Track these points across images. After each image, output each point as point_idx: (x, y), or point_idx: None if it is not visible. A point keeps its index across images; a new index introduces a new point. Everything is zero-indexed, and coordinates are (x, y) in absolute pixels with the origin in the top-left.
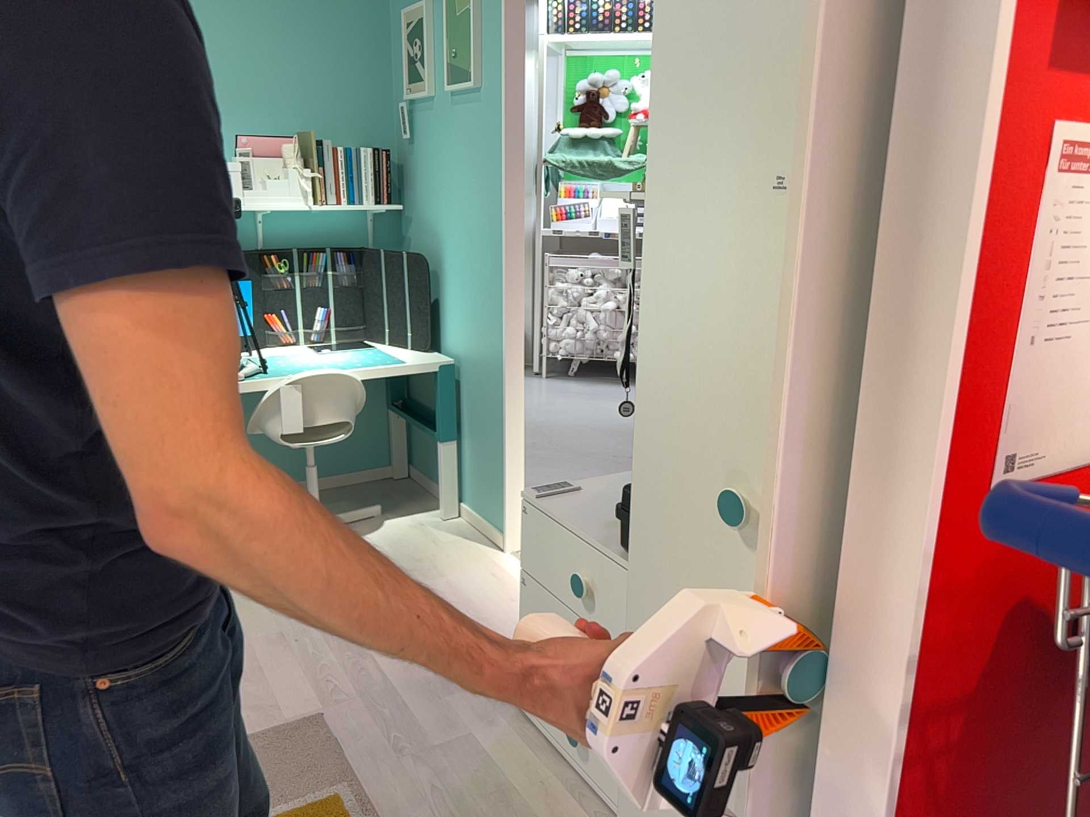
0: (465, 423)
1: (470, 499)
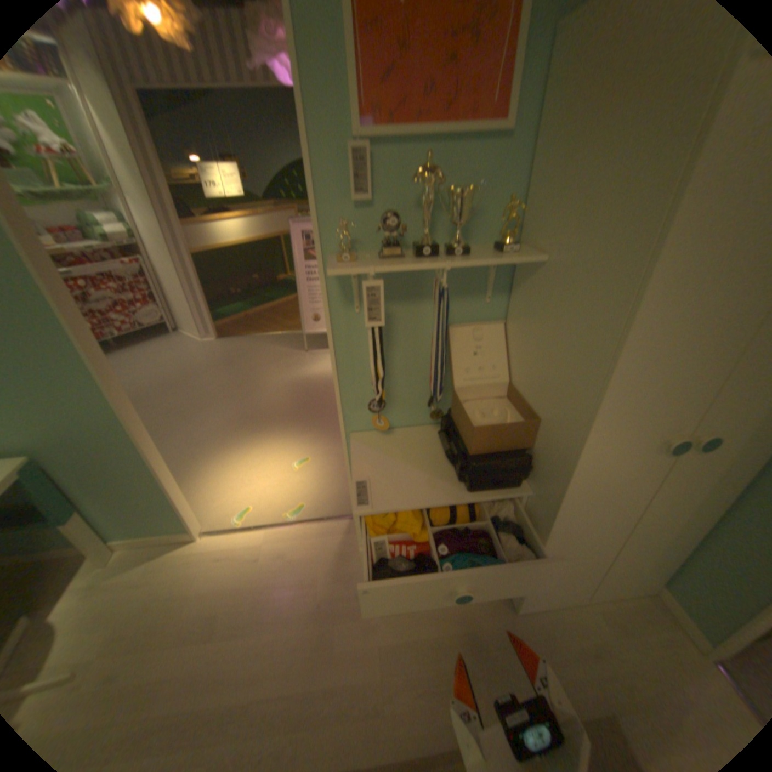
0: (78, 492)
1: (120, 534)
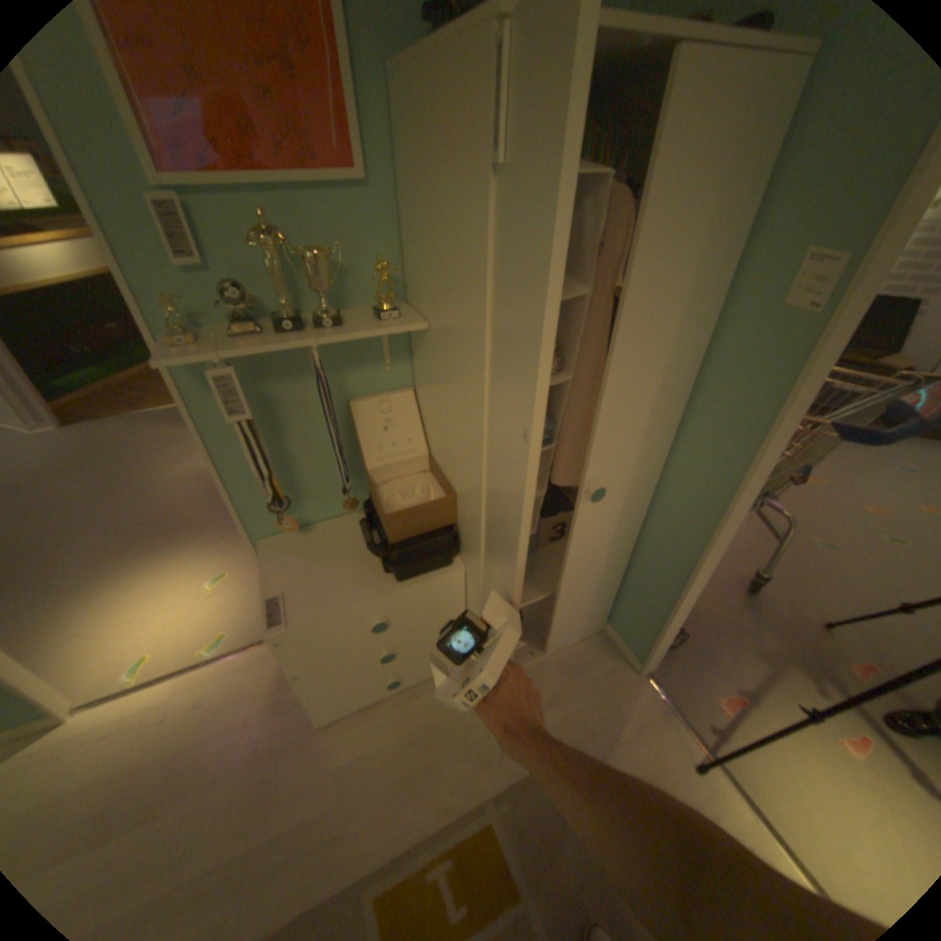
0: None
1: None
